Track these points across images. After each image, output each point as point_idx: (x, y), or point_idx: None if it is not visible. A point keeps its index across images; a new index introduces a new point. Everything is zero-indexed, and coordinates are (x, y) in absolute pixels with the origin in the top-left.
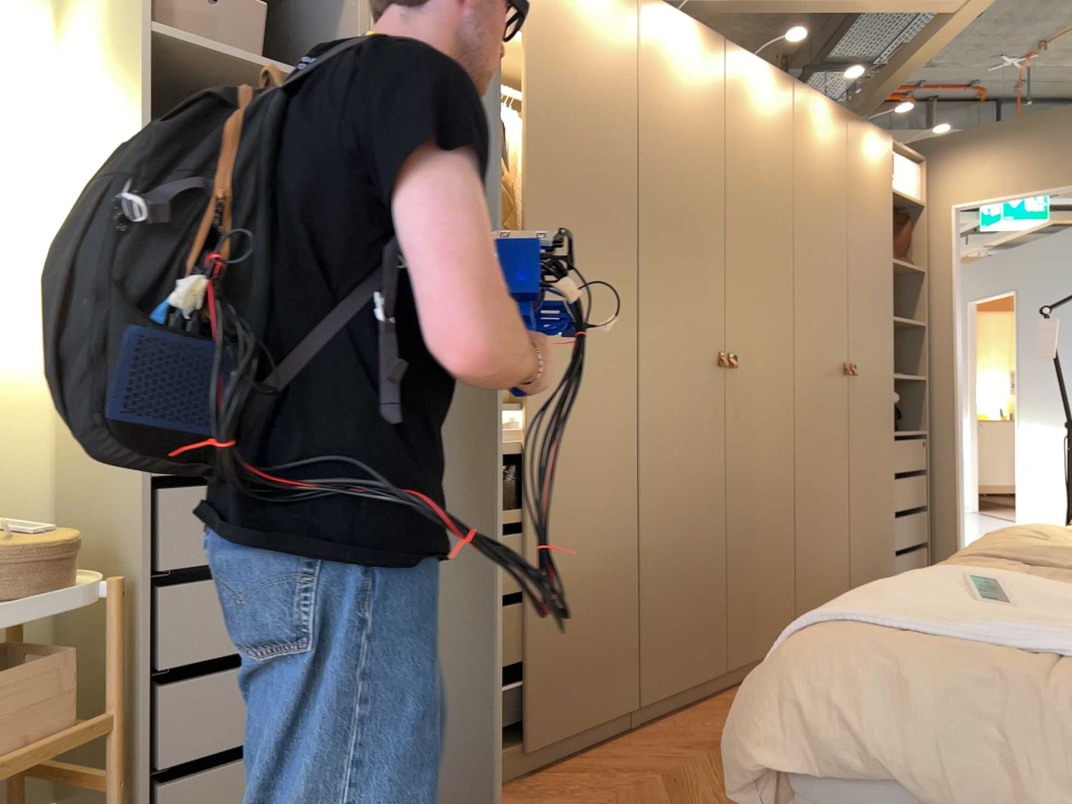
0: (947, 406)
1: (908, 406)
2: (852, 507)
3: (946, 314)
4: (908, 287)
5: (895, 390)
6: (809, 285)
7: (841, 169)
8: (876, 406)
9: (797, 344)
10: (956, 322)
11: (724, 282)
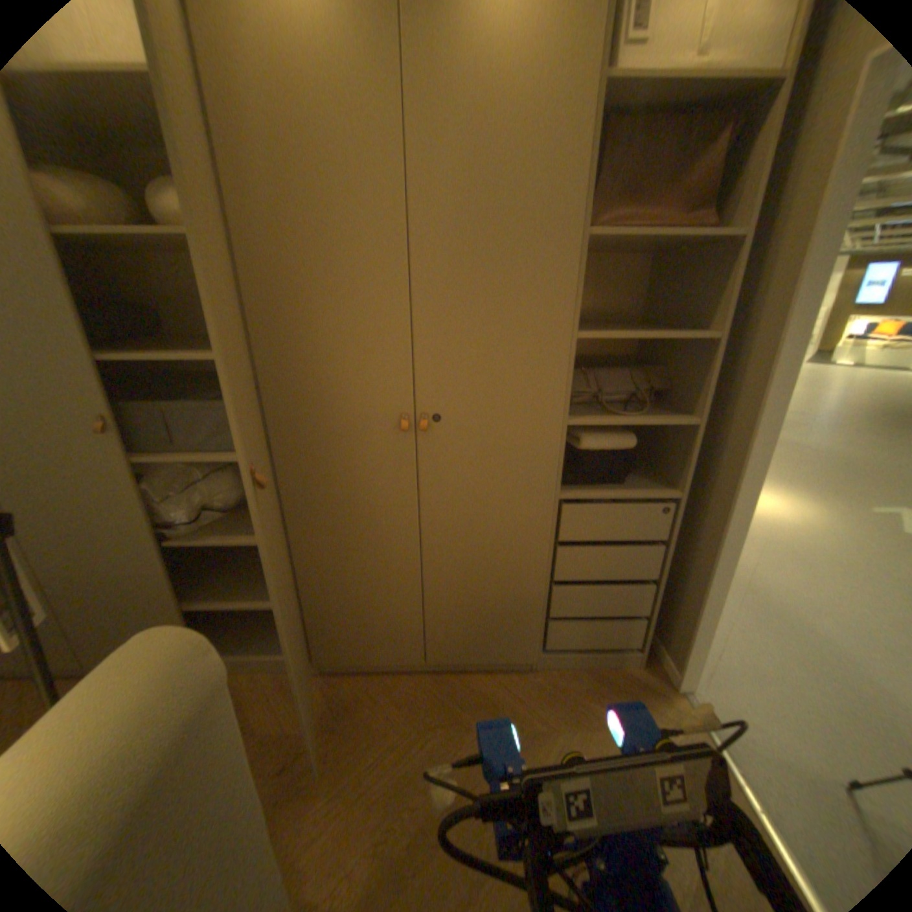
0: (739, 472)
1: (679, 455)
2: (428, 575)
3: (784, 318)
4: (723, 266)
5: (617, 438)
6: (284, 319)
7: (369, 83)
8: (495, 470)
9: (261, 401)
10: (794, 338)
11: (86, 336)
